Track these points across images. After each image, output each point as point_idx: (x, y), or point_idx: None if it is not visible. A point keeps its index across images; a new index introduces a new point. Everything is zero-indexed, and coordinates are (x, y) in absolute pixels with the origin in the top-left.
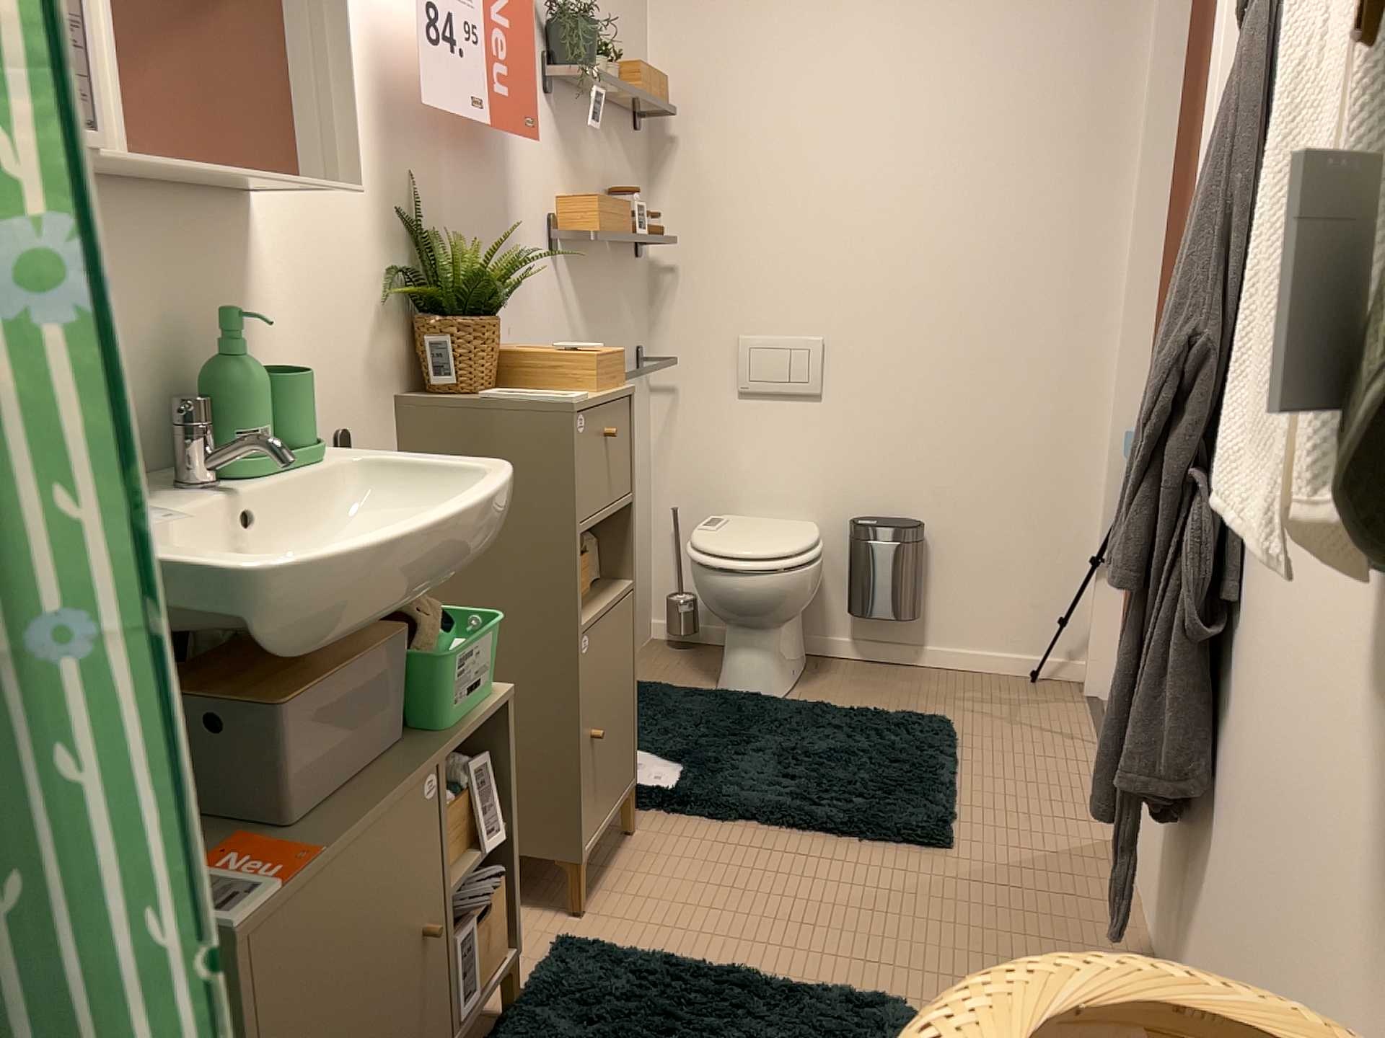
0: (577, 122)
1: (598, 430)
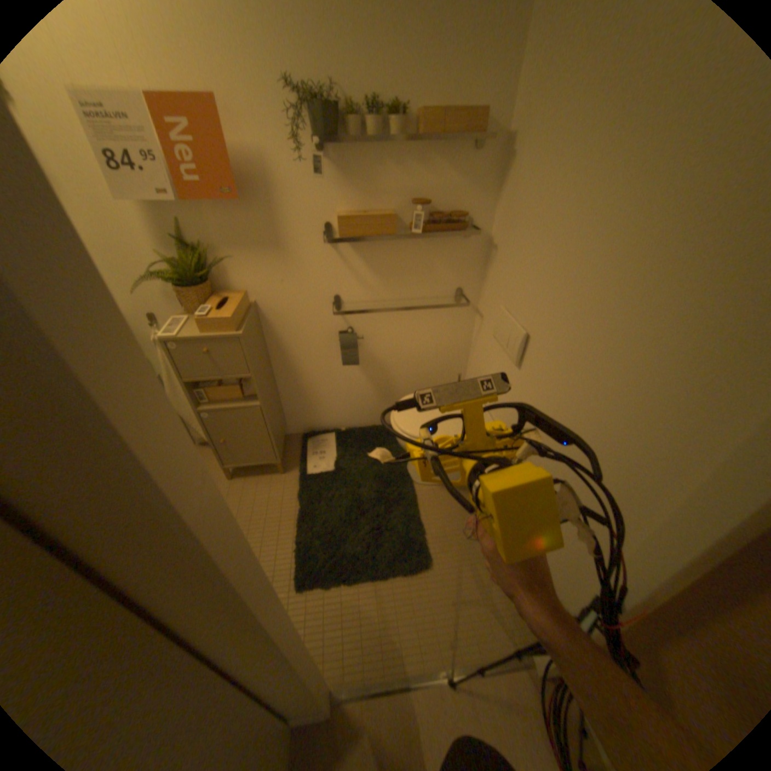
0: (365, 159)
1: (195, 349)
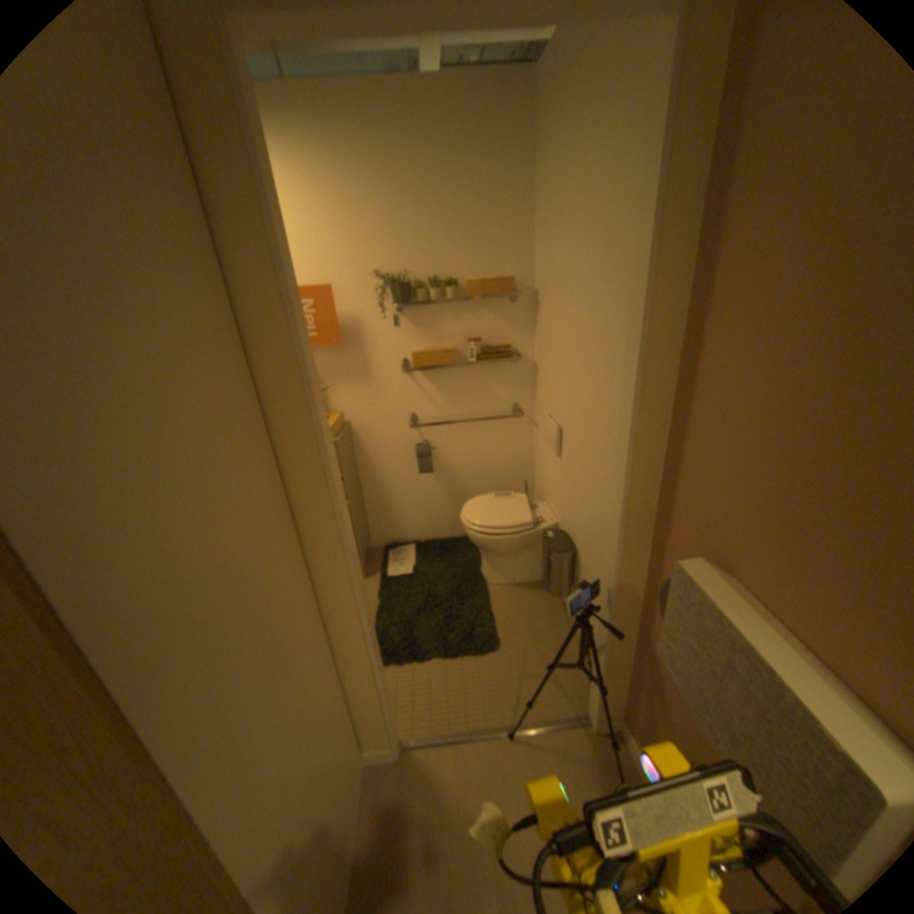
0: (431, 315)
1: None
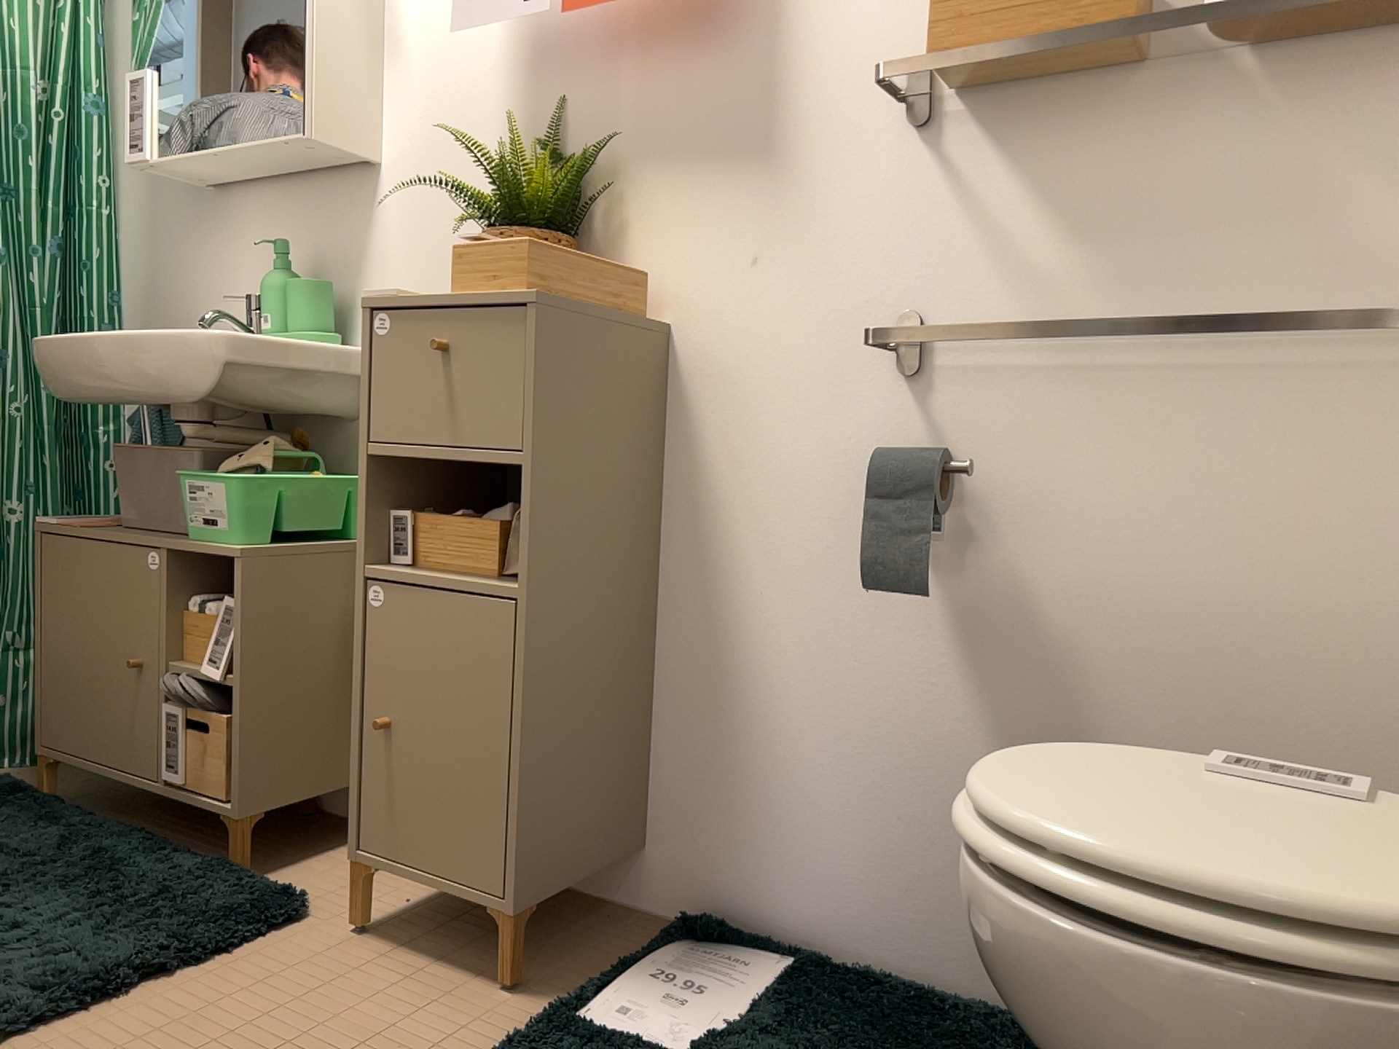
0: None
1: (427, 342)
